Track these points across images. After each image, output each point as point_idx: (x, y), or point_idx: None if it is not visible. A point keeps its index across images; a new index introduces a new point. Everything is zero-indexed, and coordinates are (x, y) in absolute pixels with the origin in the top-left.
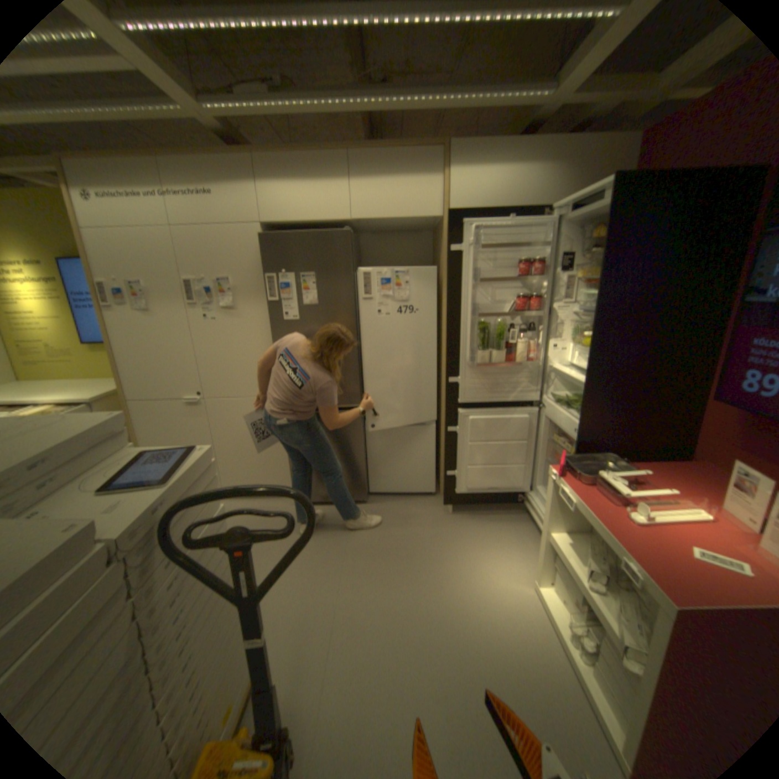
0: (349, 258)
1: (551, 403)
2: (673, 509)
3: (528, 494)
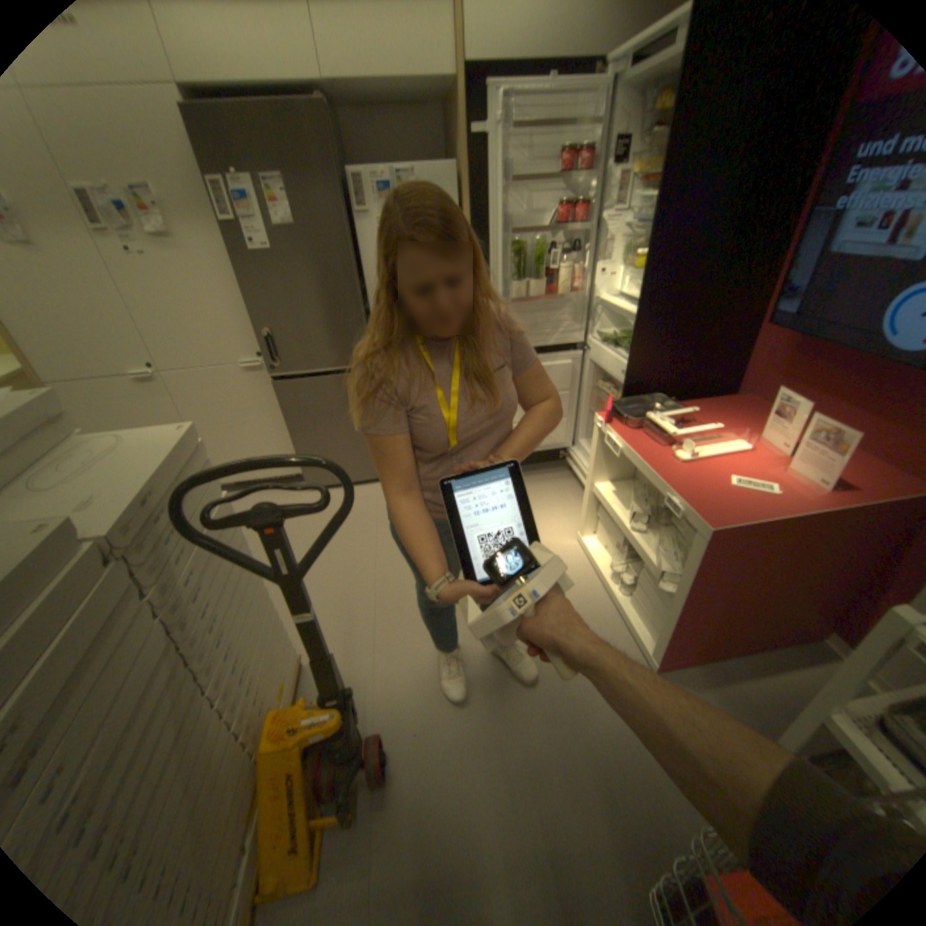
0: (328, 147)
1: (597, 343)
2: (715, 443)
3: (569, 449)
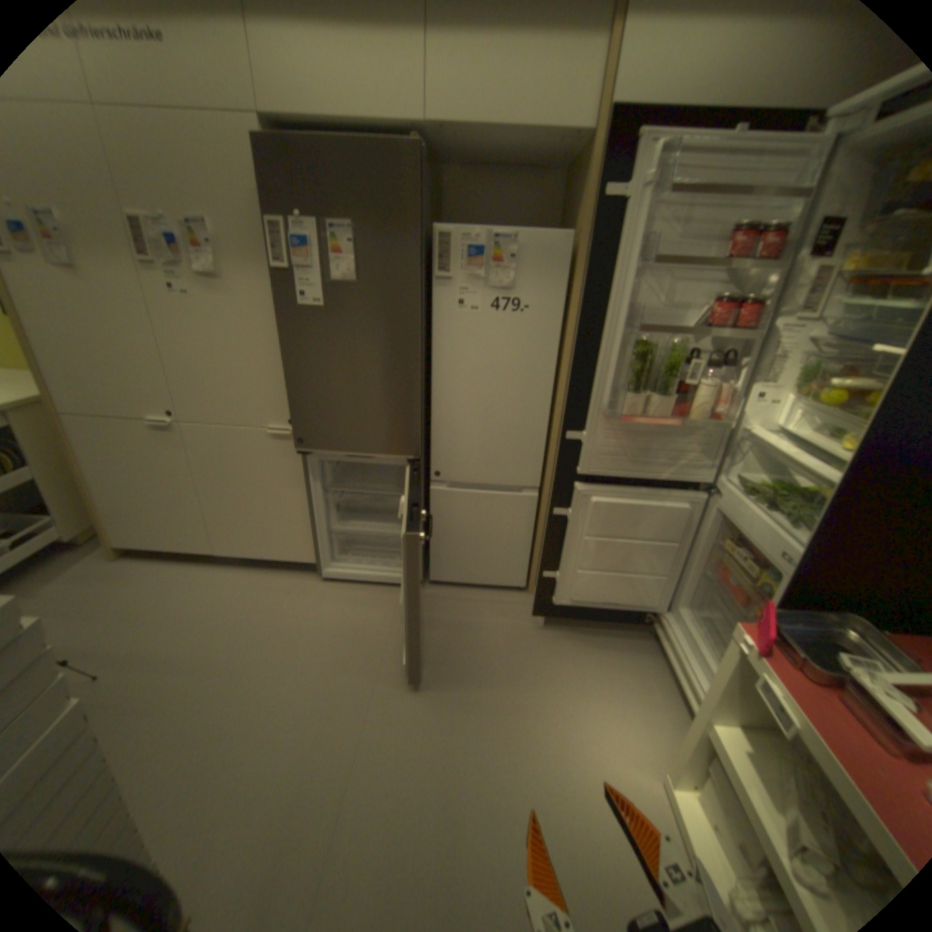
0: (414, 197)
1: (735, 491)
2: None
3: (662, 615)
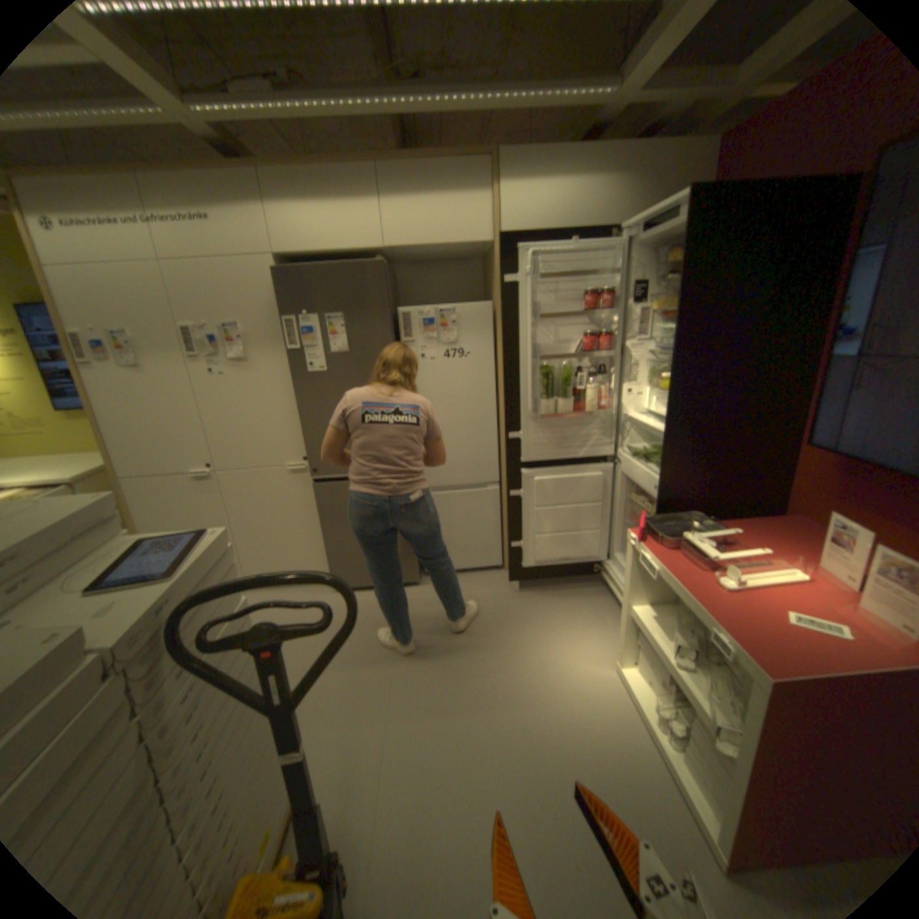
0: (383, 294)
1: (628, 457)
2: (765, 571)
3: (604, 563)
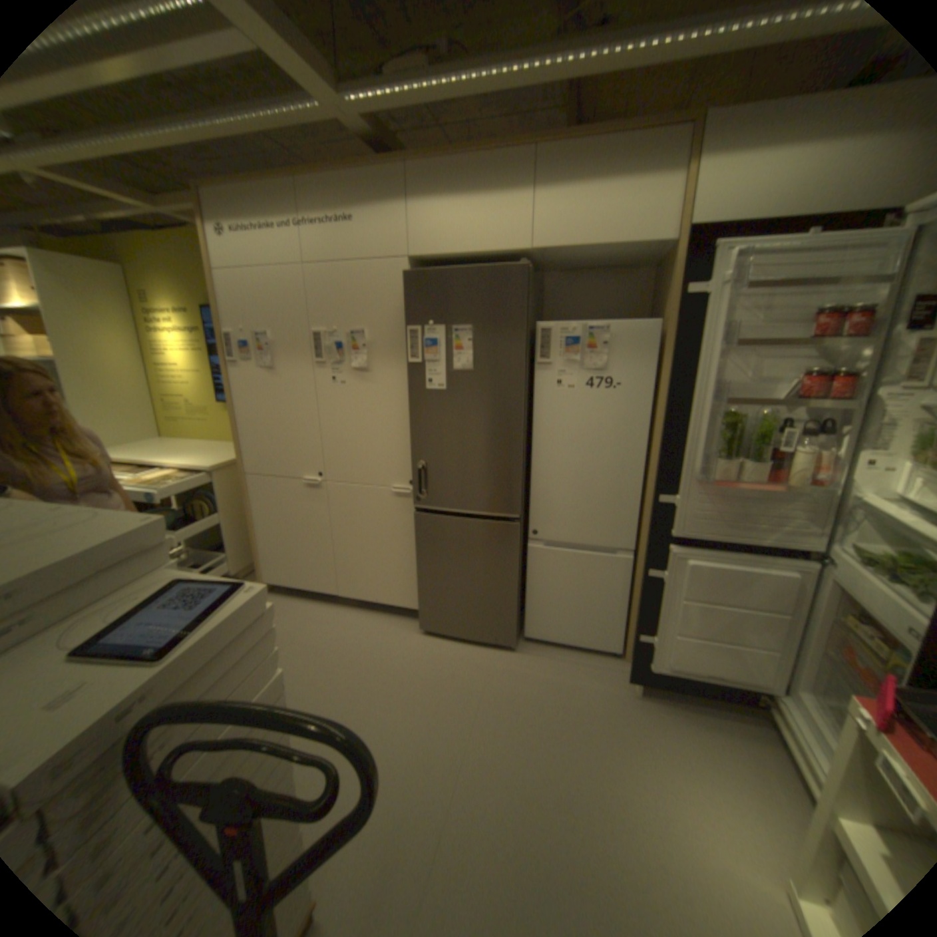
0: (522, 304)
1: (852, 562)
2: None
3: (780, 700)
